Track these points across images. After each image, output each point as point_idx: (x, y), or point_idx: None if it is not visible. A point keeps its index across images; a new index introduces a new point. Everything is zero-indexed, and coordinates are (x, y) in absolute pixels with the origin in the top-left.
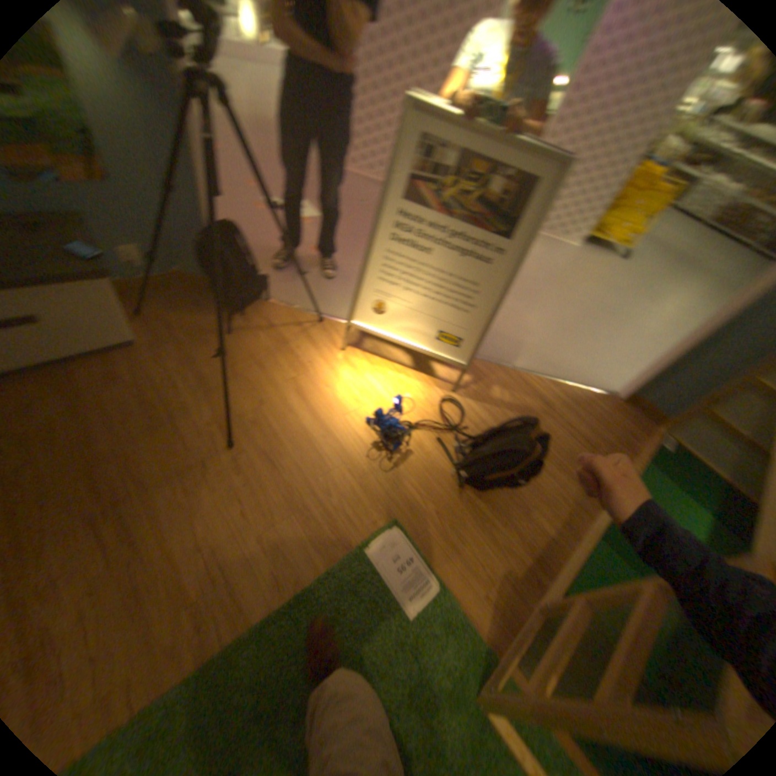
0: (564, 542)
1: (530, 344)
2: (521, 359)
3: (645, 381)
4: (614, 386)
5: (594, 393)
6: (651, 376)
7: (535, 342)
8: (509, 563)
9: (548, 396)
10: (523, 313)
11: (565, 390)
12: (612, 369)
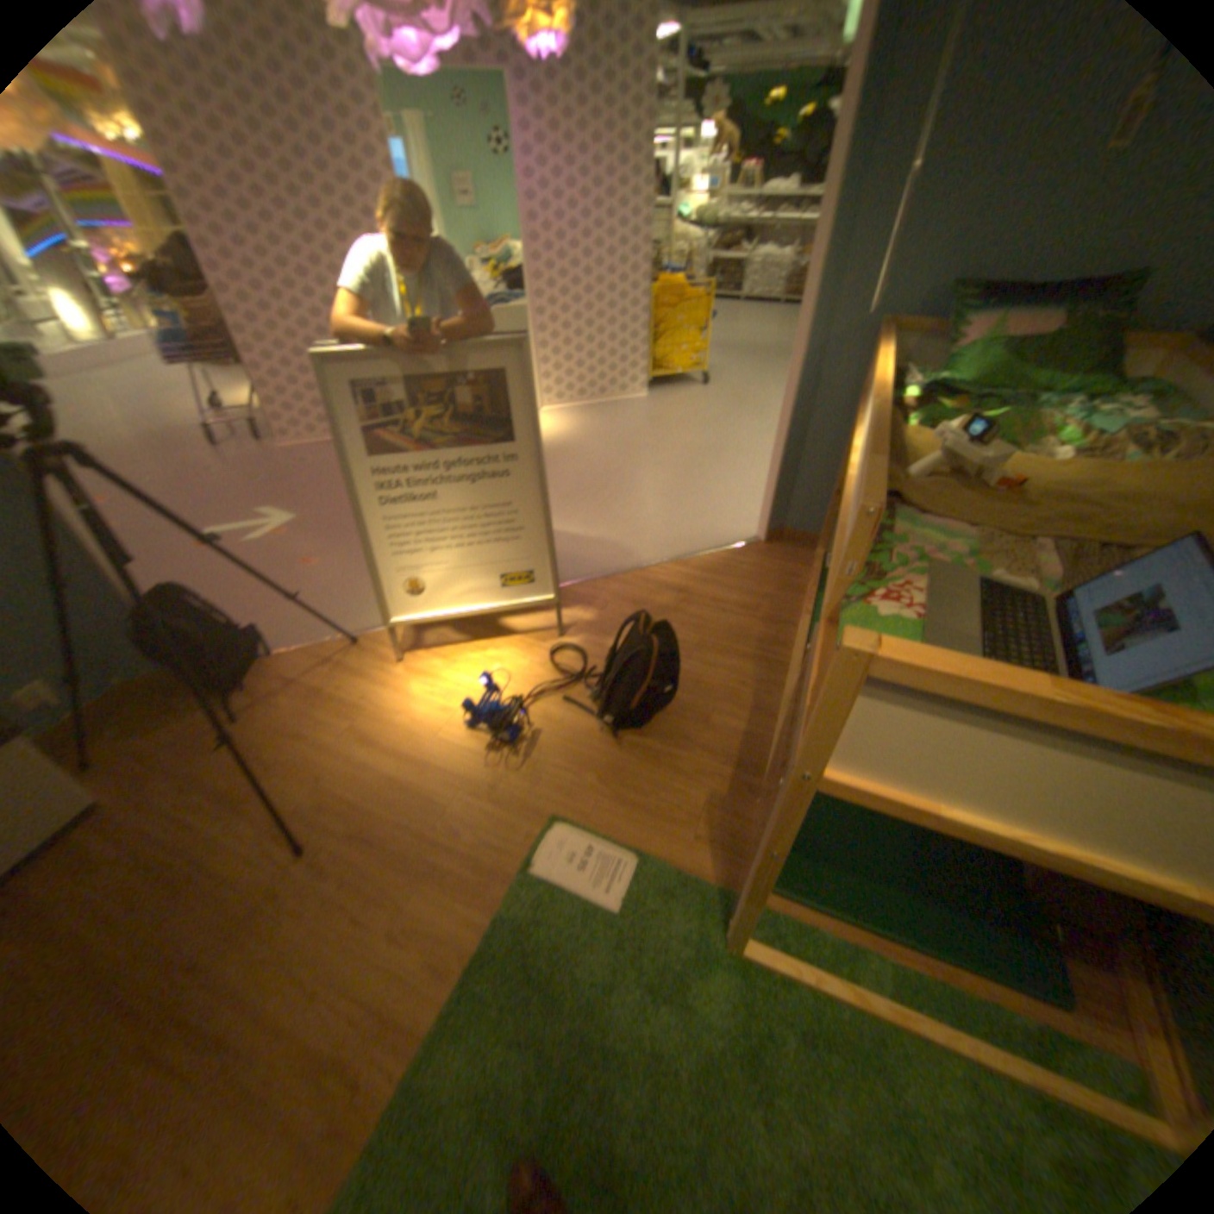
0: (761, 729)
1: (635, 534)
2: (631, 555)
3: (770, 509)
4: (751, 531)
5: (732, 550)
6: (772, 500)
7: (640, 528)
8: (708, 786)
9: (679, 581)
10: (612, 502)
11: (697, 564)
12: (742, 513)
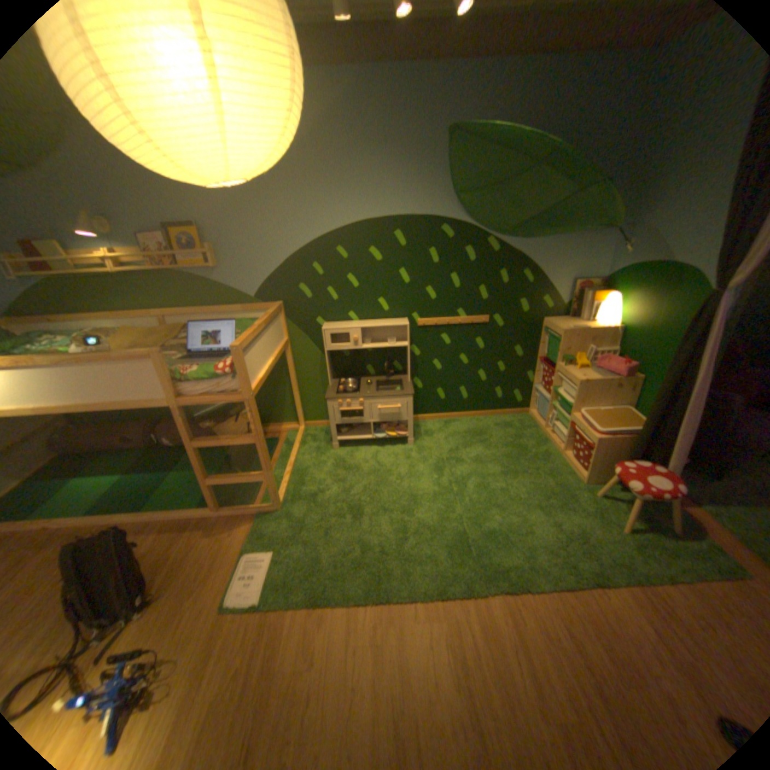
0: (153, 529)
1: None
2: None
3: None
4: None
5: None
6: None
7: None
8: (194, 542)
9: None
10: None
11: None
12: None
